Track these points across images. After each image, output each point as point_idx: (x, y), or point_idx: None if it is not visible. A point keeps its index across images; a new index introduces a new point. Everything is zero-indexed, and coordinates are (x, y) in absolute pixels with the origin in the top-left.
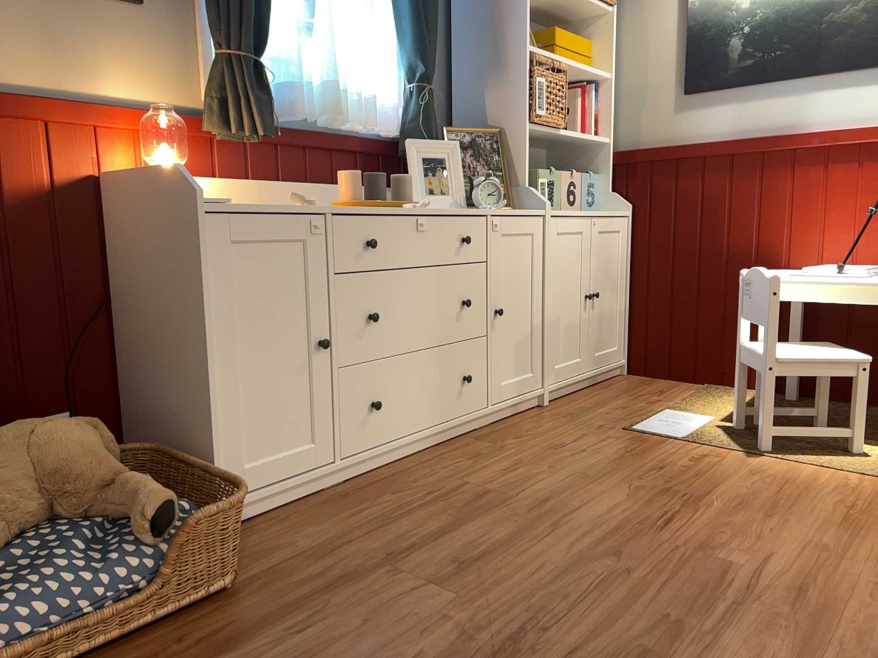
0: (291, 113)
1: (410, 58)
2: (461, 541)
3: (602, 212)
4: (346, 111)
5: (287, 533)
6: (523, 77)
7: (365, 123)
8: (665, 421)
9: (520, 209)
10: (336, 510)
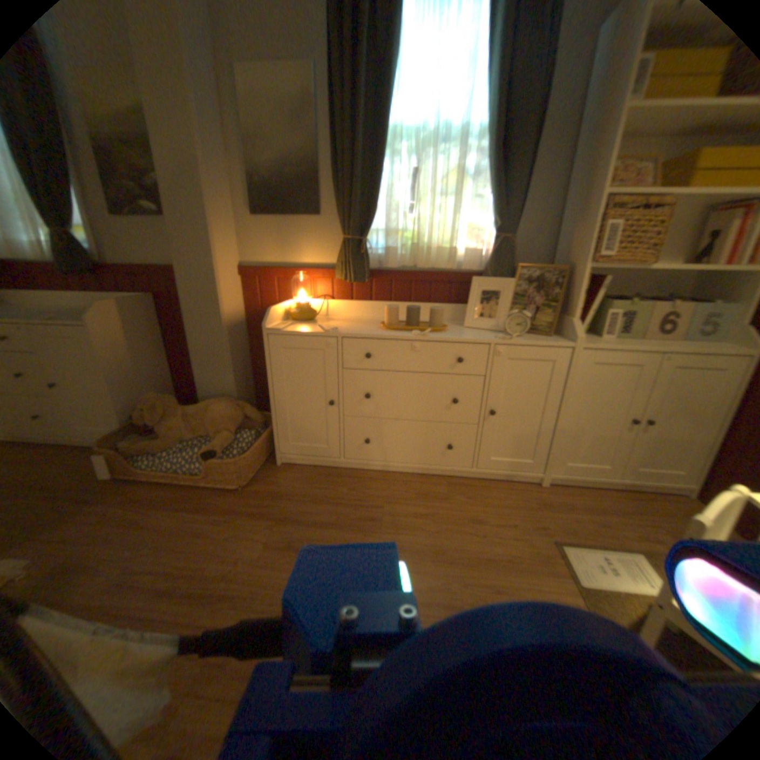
0: (388, 264)
1: (495, 214)
2: (314, 536)
3: (701, 348)
4: (440, 257)
5: (292, 479)
6: (597, 220)
7: (446, 265)
8: (610, 564)
9: (565, 337)
10: (321, 481)
